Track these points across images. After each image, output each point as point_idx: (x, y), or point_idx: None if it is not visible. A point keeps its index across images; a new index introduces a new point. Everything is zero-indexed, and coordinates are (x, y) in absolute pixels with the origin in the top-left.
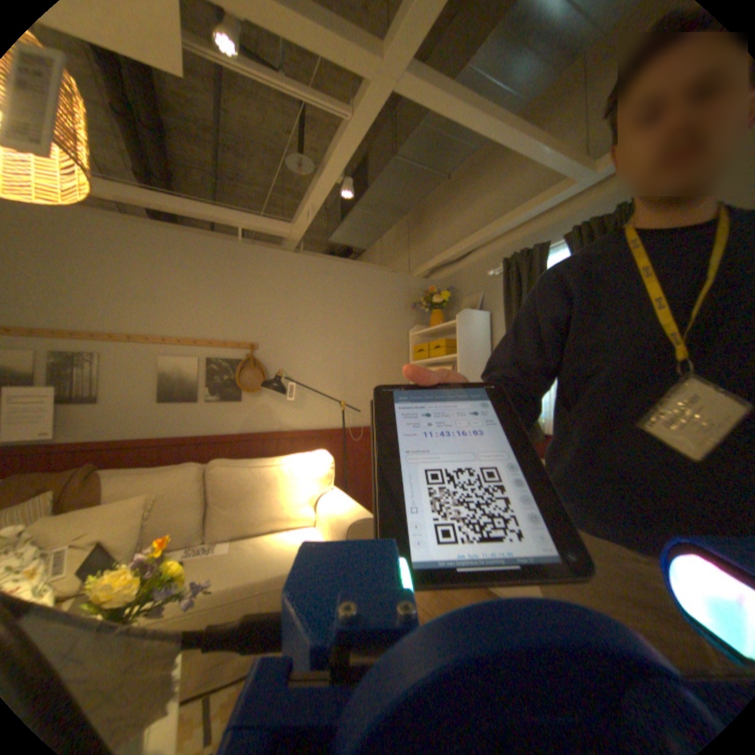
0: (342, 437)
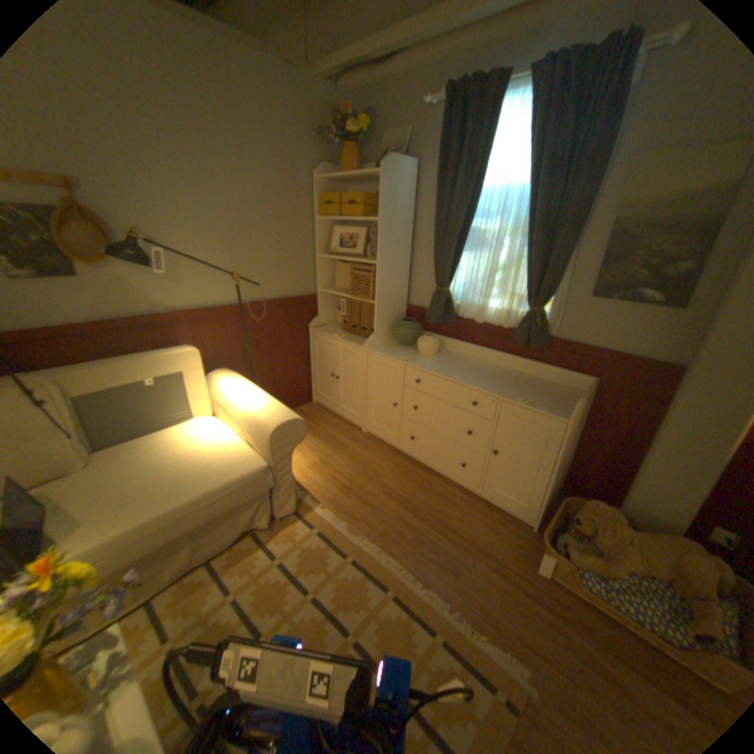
0: (239, 315)
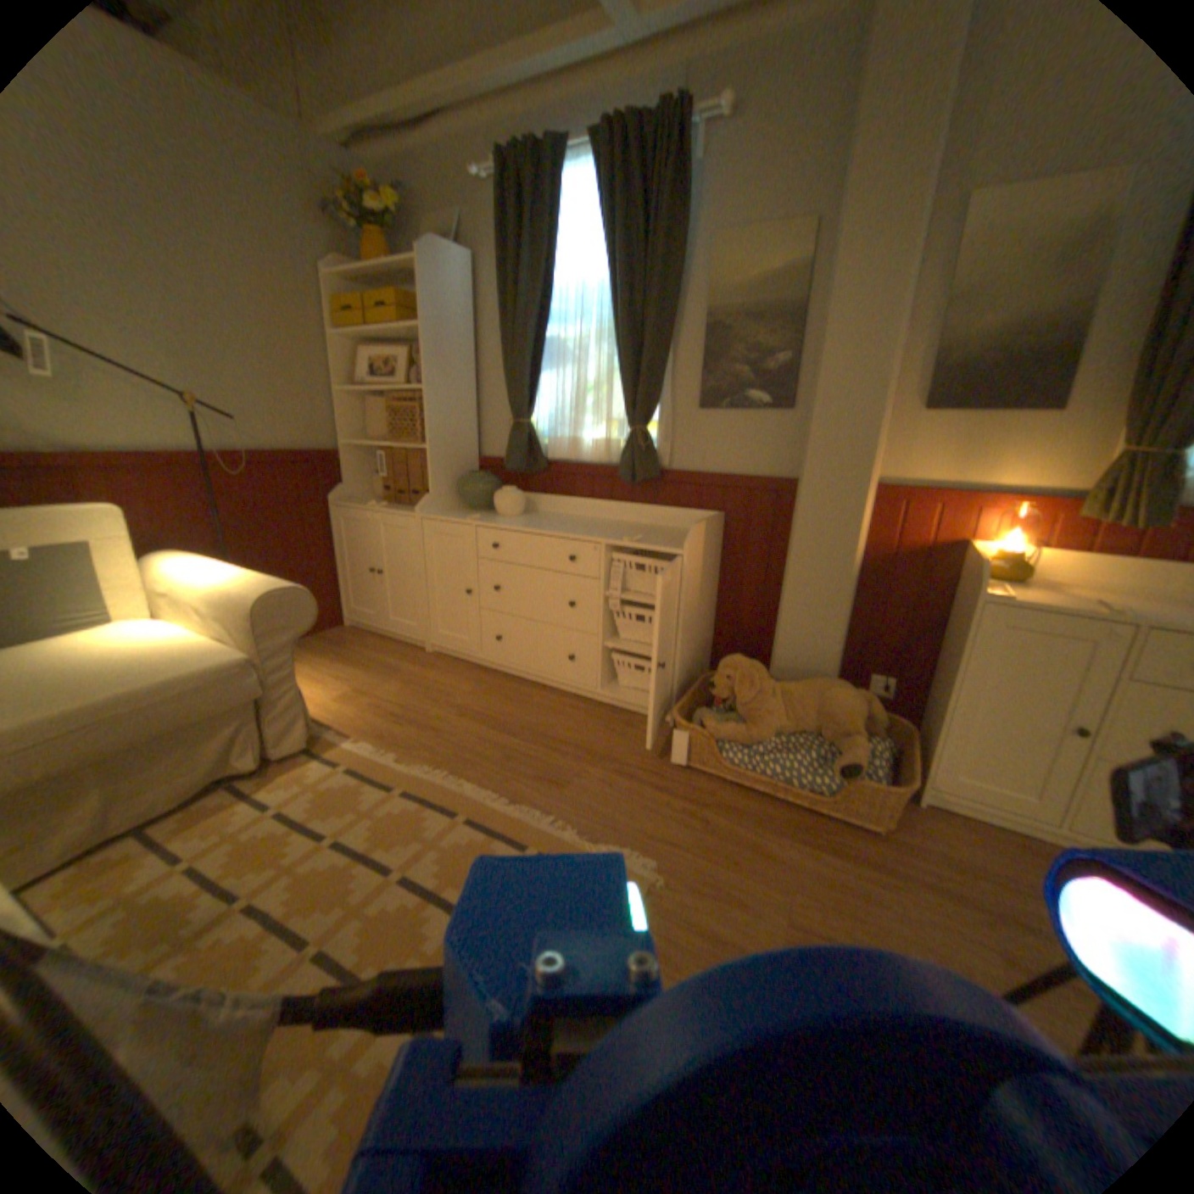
0: (196, 468)
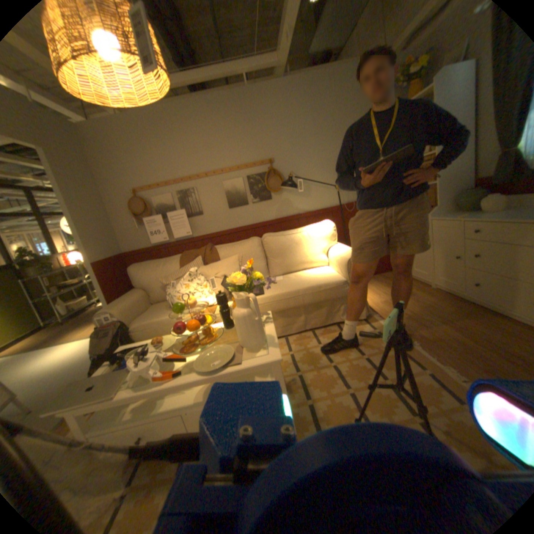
0: (340, 210)
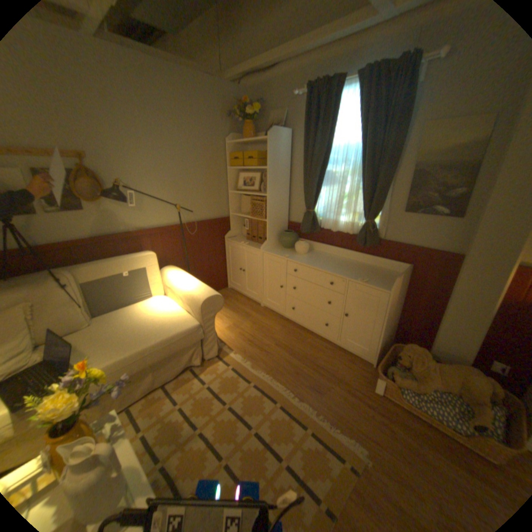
0: (180, 231)
